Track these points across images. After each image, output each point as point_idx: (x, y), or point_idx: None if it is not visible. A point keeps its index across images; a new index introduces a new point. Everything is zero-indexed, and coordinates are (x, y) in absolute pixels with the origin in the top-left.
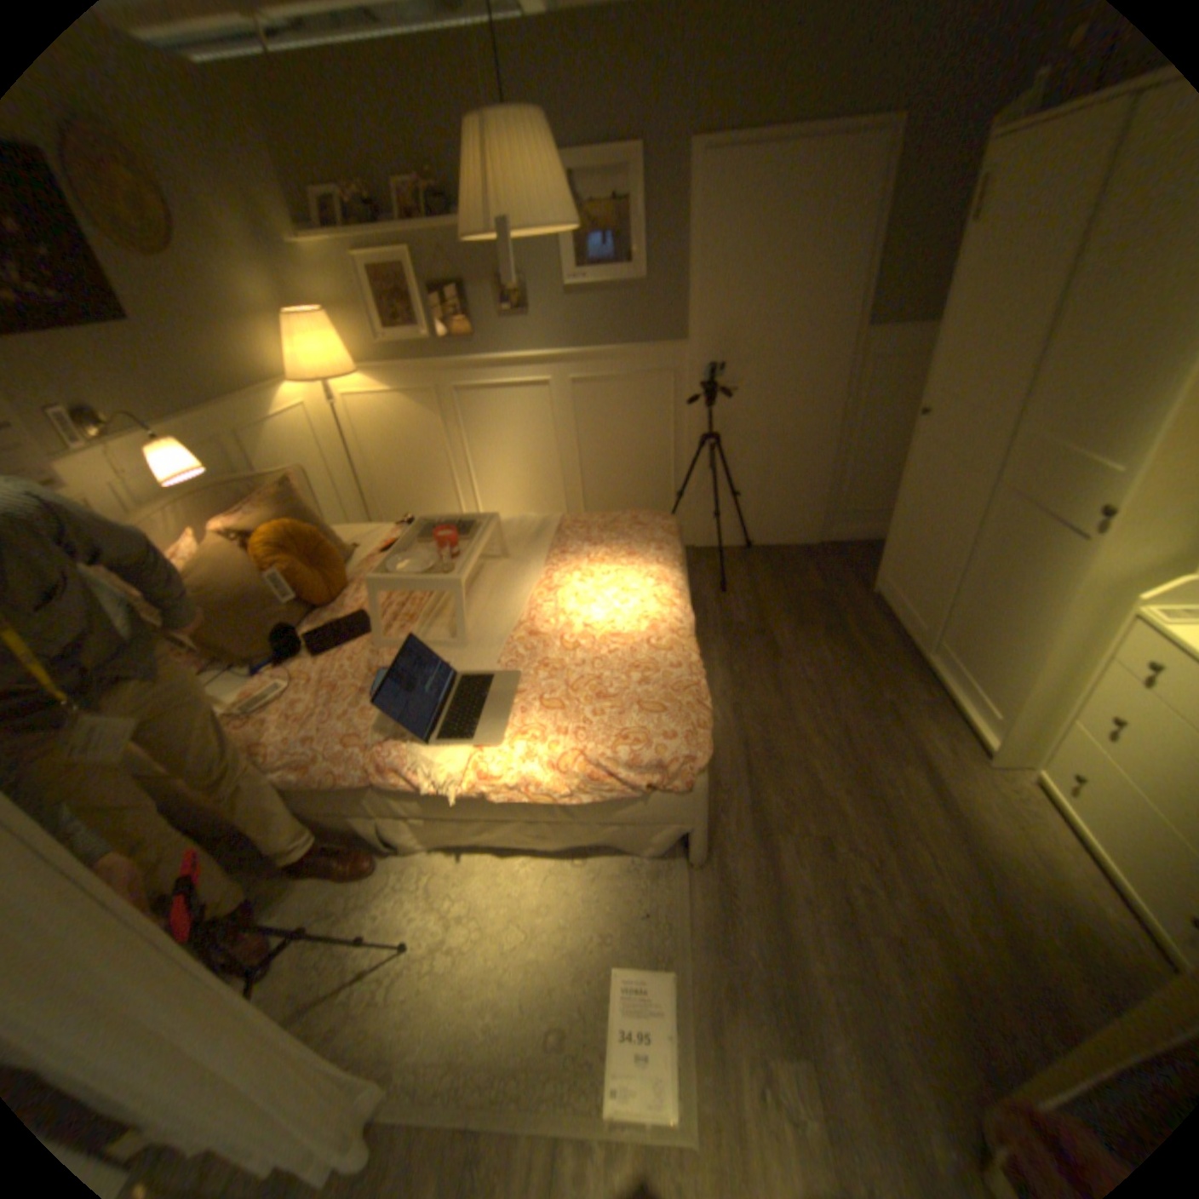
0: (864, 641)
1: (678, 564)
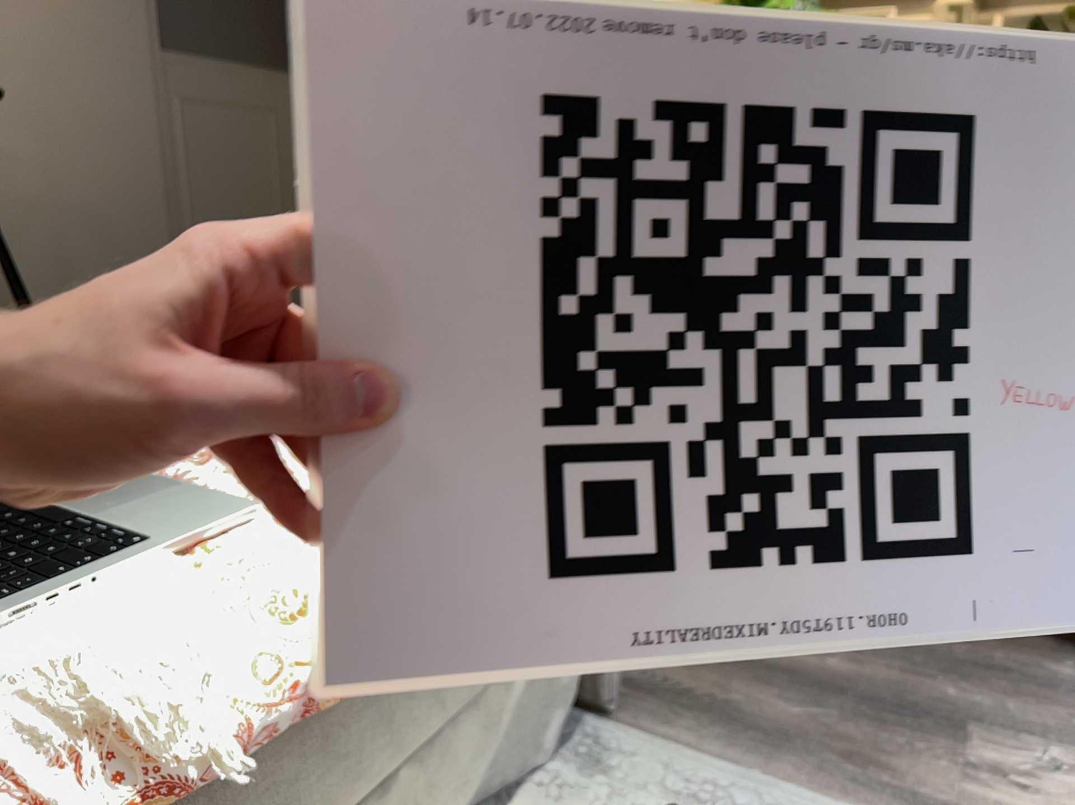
0: None
1: None
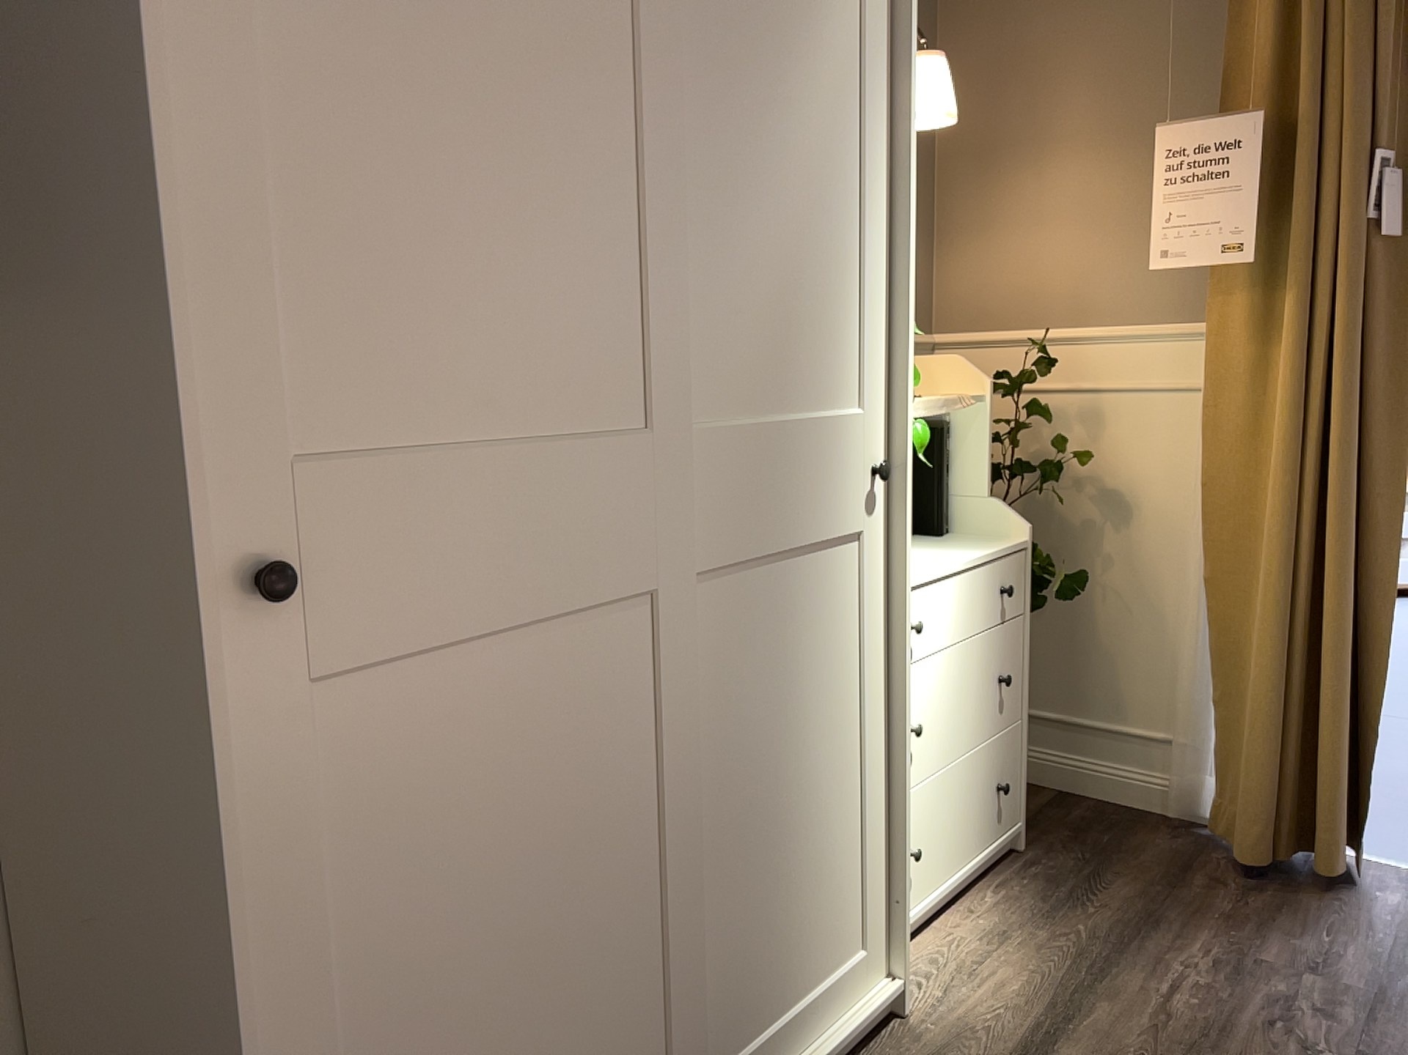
0: None
1: None
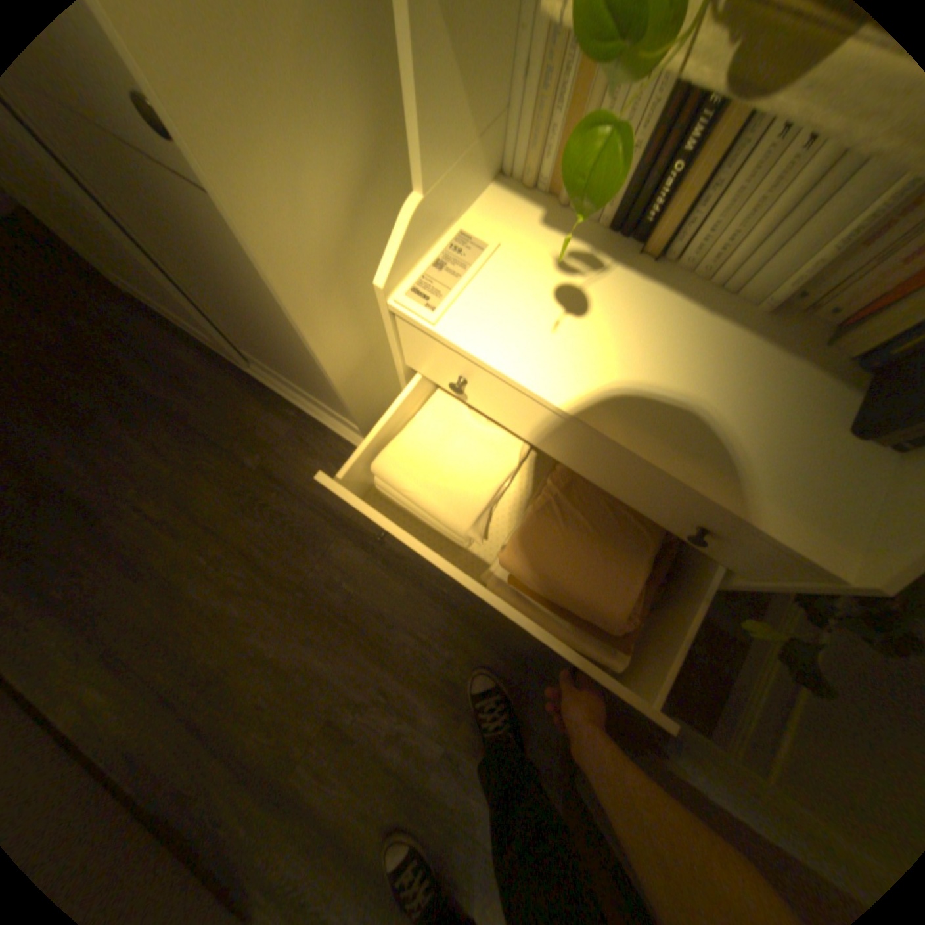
0: (171, 395)
1: None
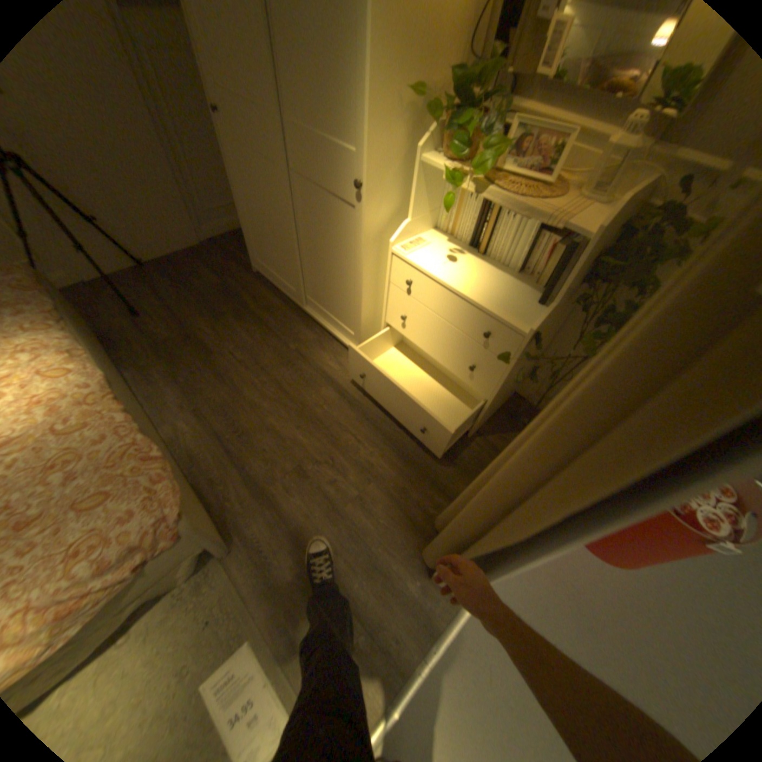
0: (264, 313)
1: (58, 320)
